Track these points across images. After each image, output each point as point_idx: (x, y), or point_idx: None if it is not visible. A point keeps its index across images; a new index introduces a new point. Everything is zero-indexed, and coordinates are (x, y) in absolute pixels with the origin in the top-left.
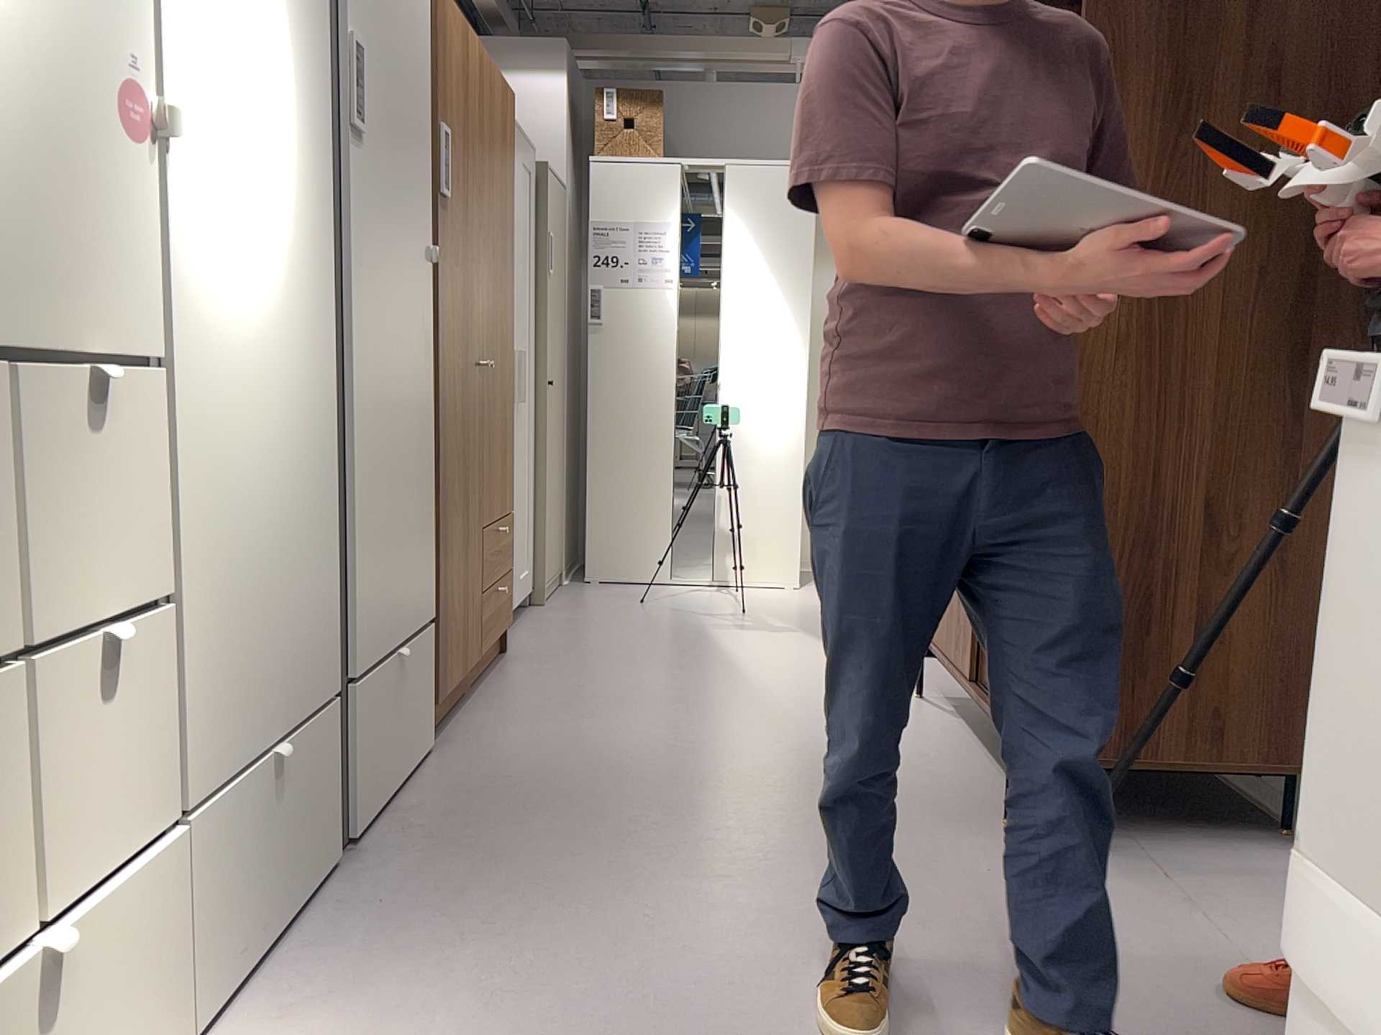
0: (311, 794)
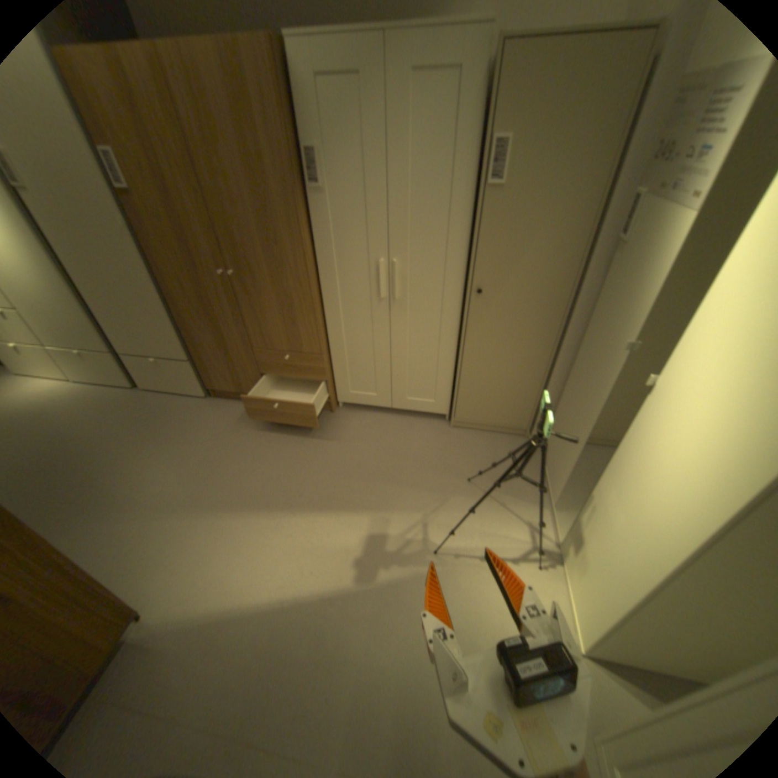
0: (106, 368)
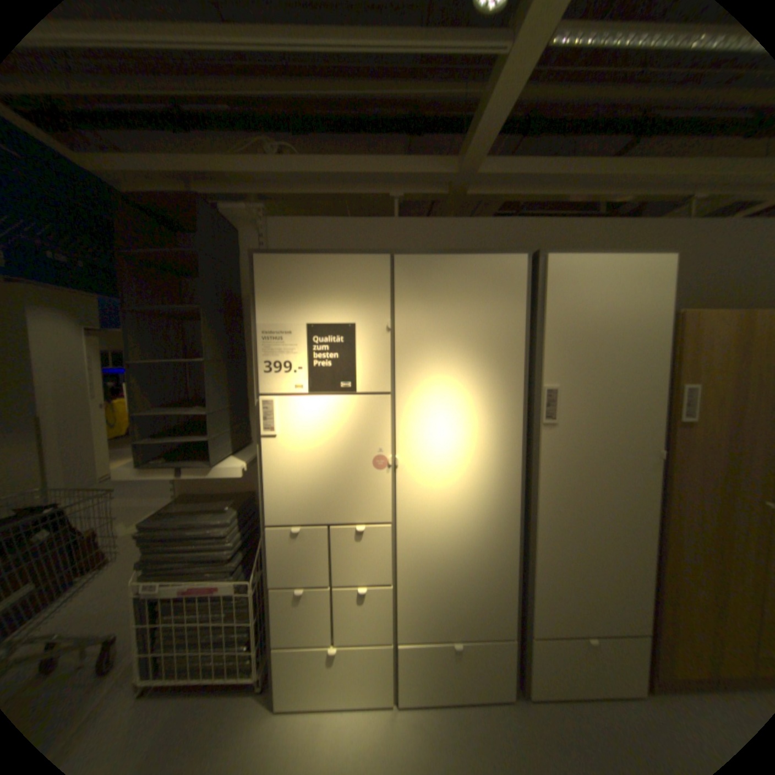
0: (489, 668)
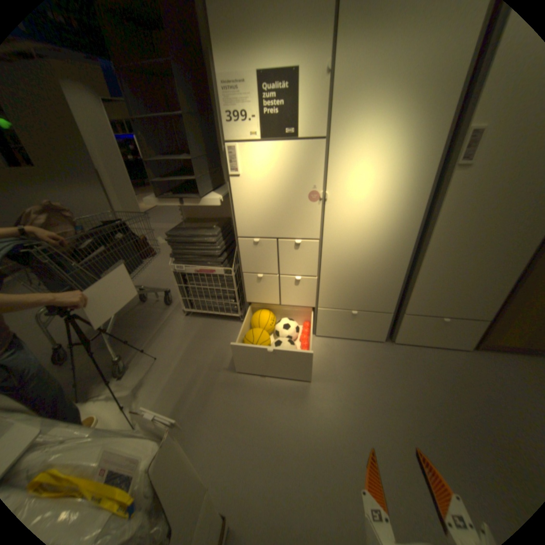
0: (372, 325)
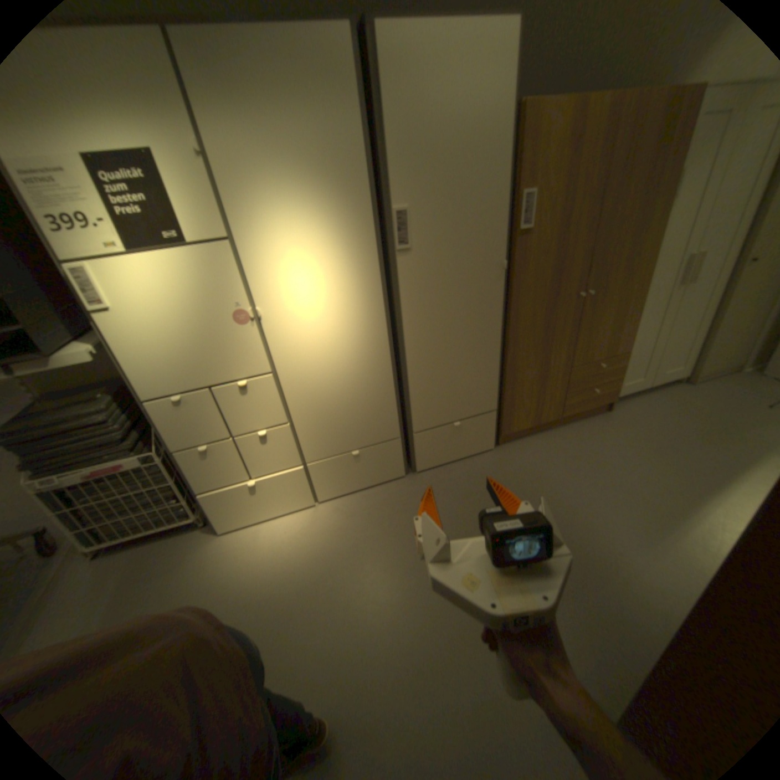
0: (382, 460)
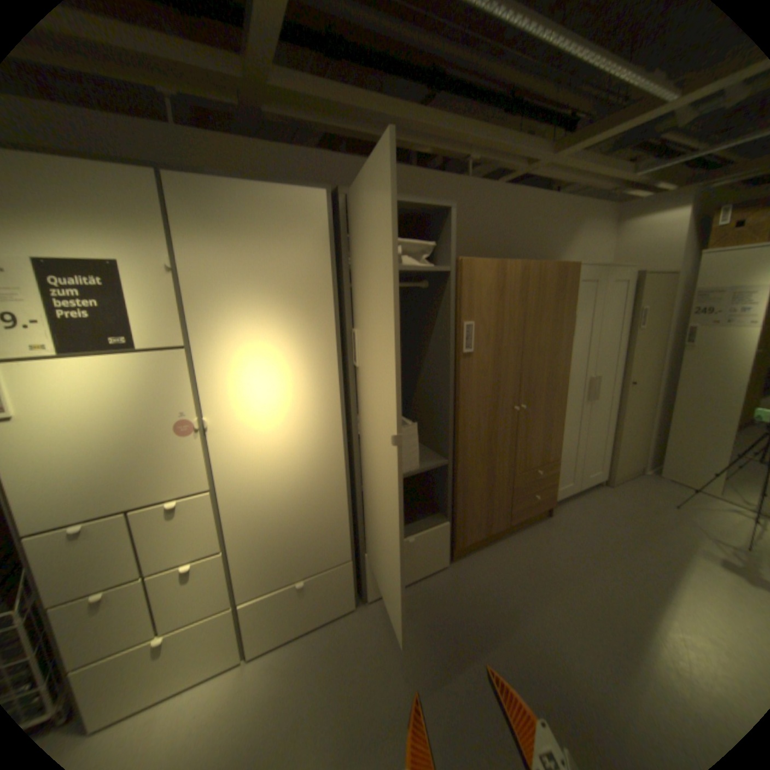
0: (329, 592)
